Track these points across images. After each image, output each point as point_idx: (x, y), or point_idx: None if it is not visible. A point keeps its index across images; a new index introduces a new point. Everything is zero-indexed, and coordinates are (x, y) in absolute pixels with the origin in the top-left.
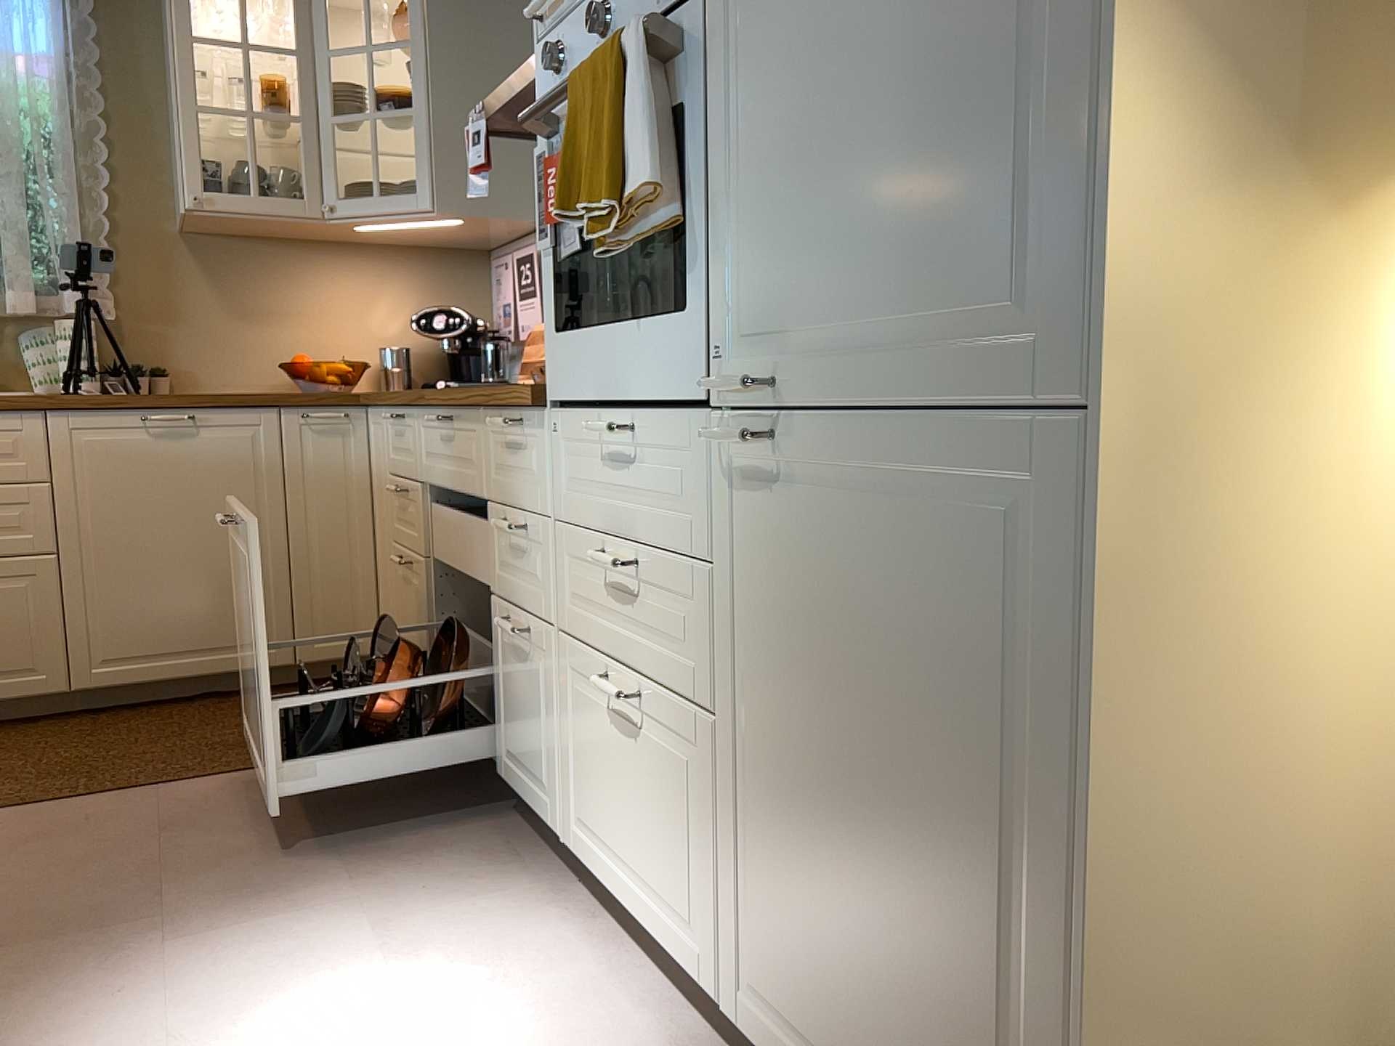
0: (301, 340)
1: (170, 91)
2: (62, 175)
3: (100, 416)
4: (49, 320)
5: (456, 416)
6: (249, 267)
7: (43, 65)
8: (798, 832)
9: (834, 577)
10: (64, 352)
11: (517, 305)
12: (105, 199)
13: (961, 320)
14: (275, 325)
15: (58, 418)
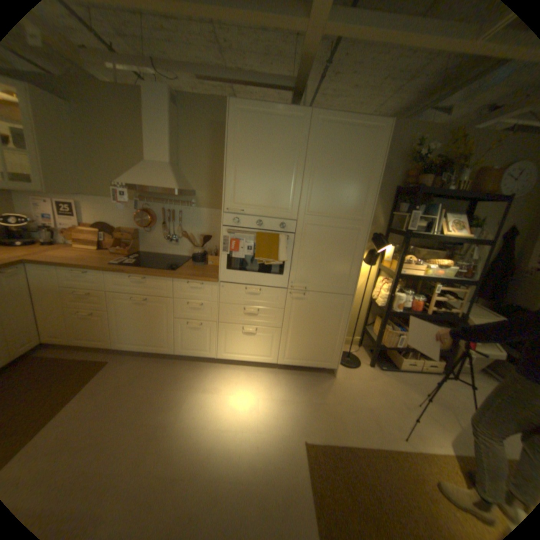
0: None
1: None
2: None
3: None
4: None
5: (148, 278)
6: None
7: None
8: (298, 337)
9: (311, 309)
10: None
11: (55, 218)
12: None
13: (336, 285)
14: None
15: None
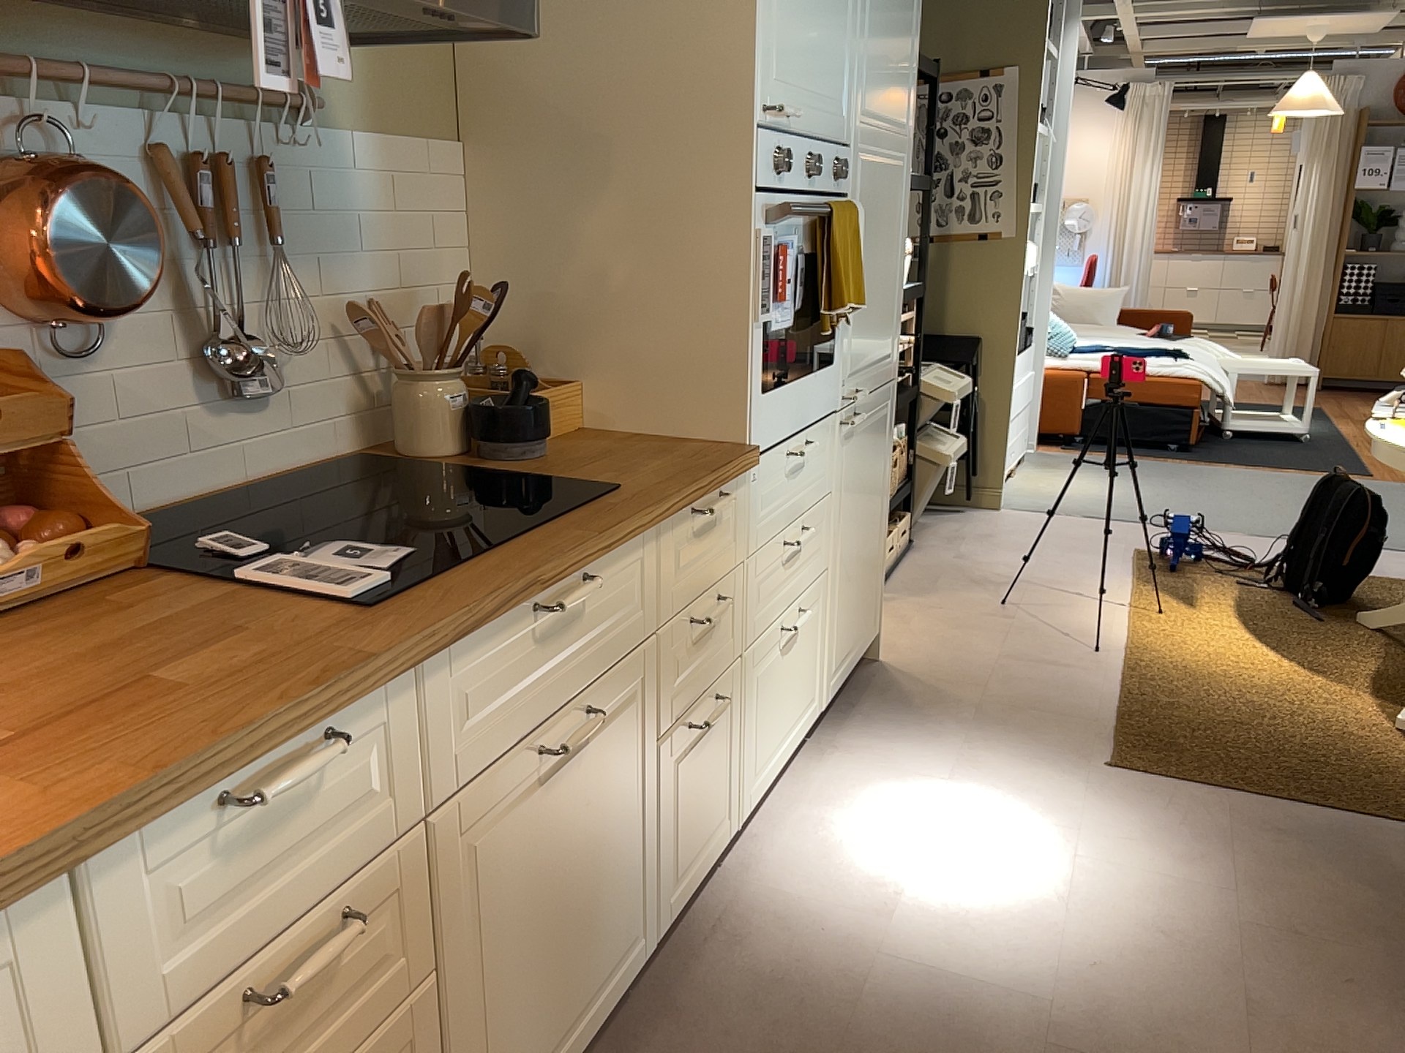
0: None
1: None
2: None
3: None
4: None
5: (593, 569)
6: None
7: None
8: (848, 573)
9: (862, 459)
10: None
11: None
12: None
13: (884, 357)
14: None
15: None
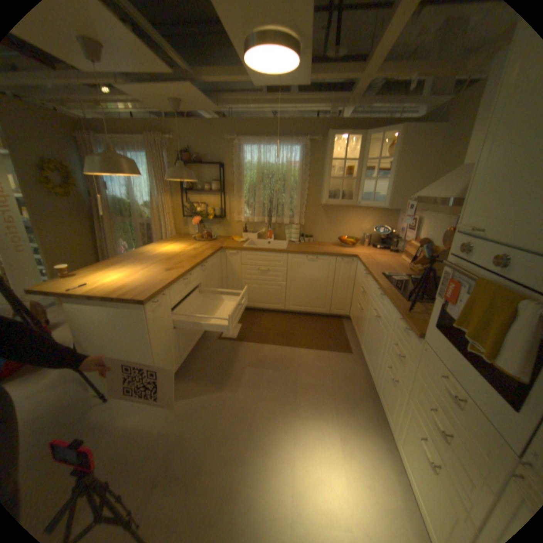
0: (343, 230)
1: (324, 168)
2: (297, 192)
3: (297, 256)
4: (290, 224)
5: (386, 297)
6: (334, 212)
7: (297, 165)
8: None
9: None
10: (292, 232)
11: (406, 231)
12: (305, 197)
13: None
14: (338, 226)
15: (289, 255)
